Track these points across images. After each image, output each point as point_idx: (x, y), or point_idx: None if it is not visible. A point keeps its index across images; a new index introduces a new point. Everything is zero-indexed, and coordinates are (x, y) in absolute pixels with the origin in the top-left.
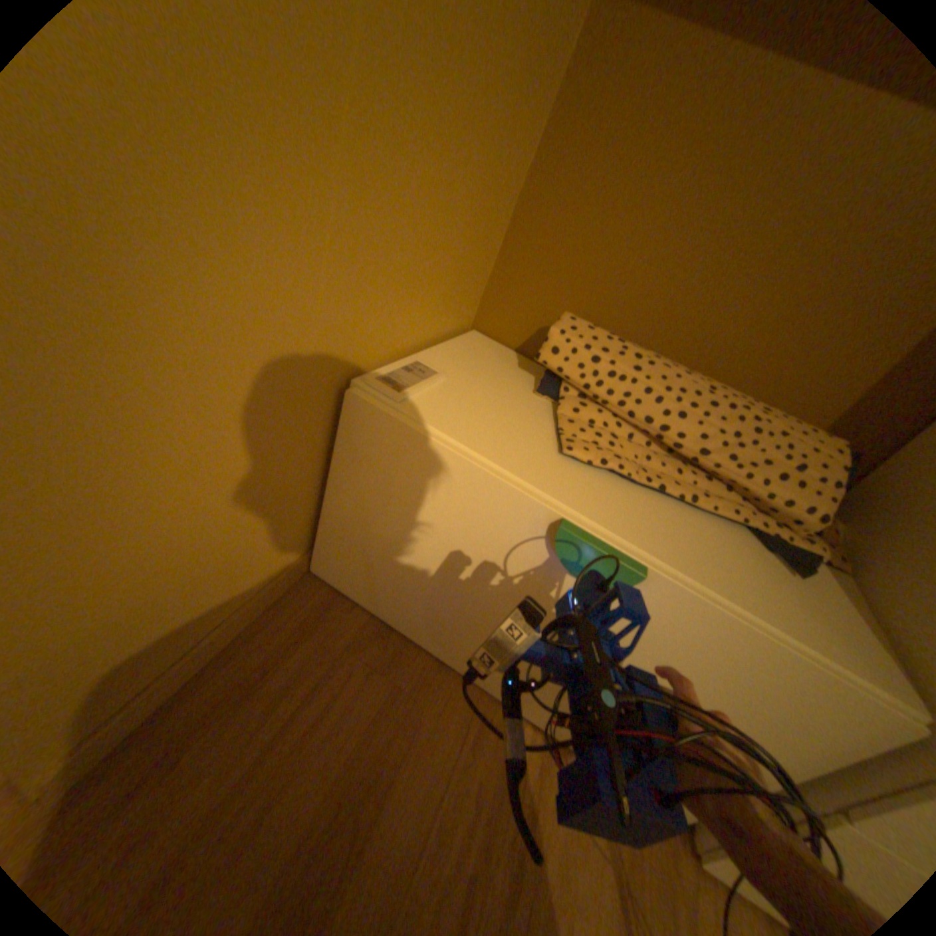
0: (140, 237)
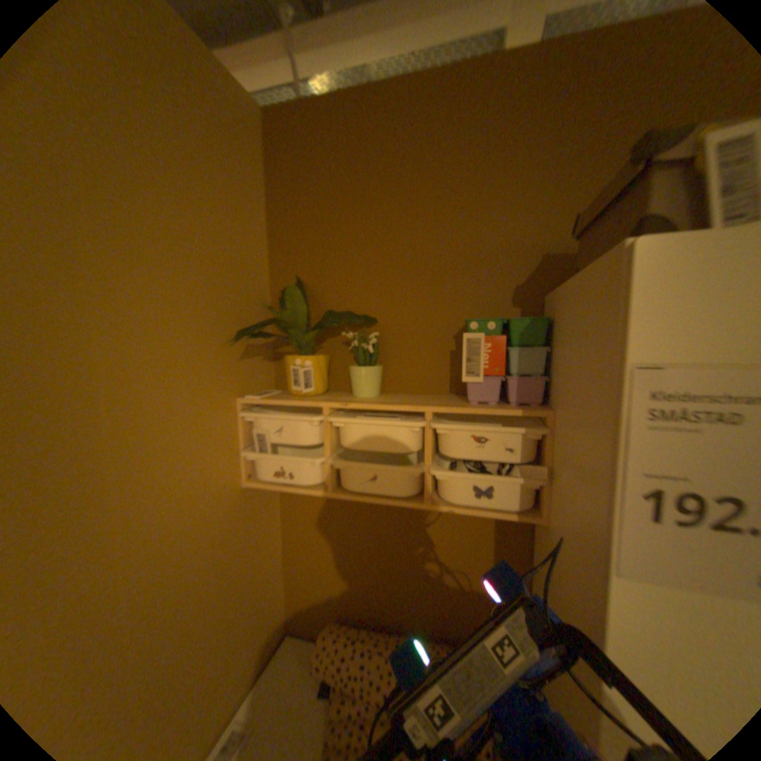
0: None
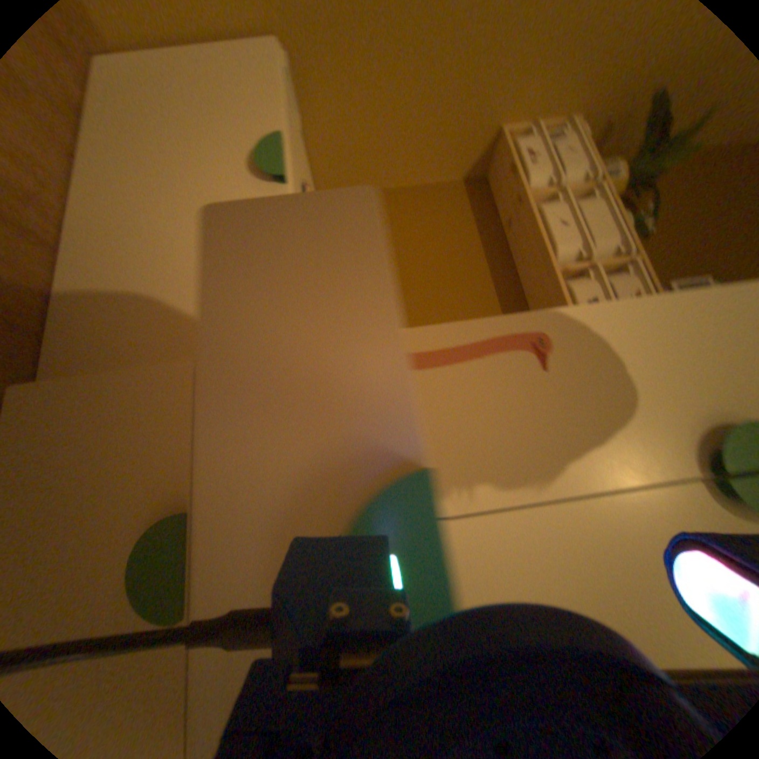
0: None
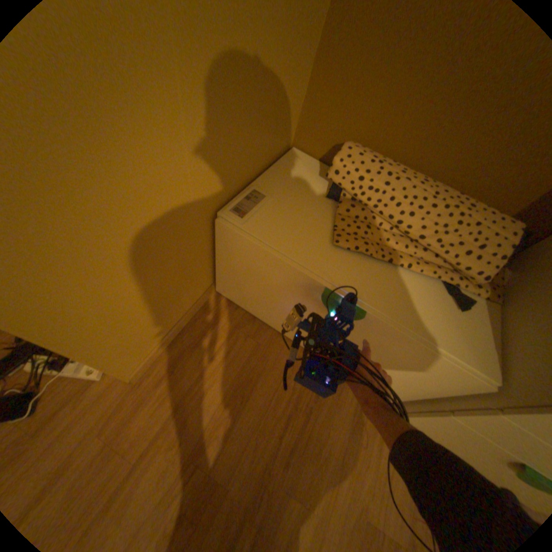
0: (103, 217)
